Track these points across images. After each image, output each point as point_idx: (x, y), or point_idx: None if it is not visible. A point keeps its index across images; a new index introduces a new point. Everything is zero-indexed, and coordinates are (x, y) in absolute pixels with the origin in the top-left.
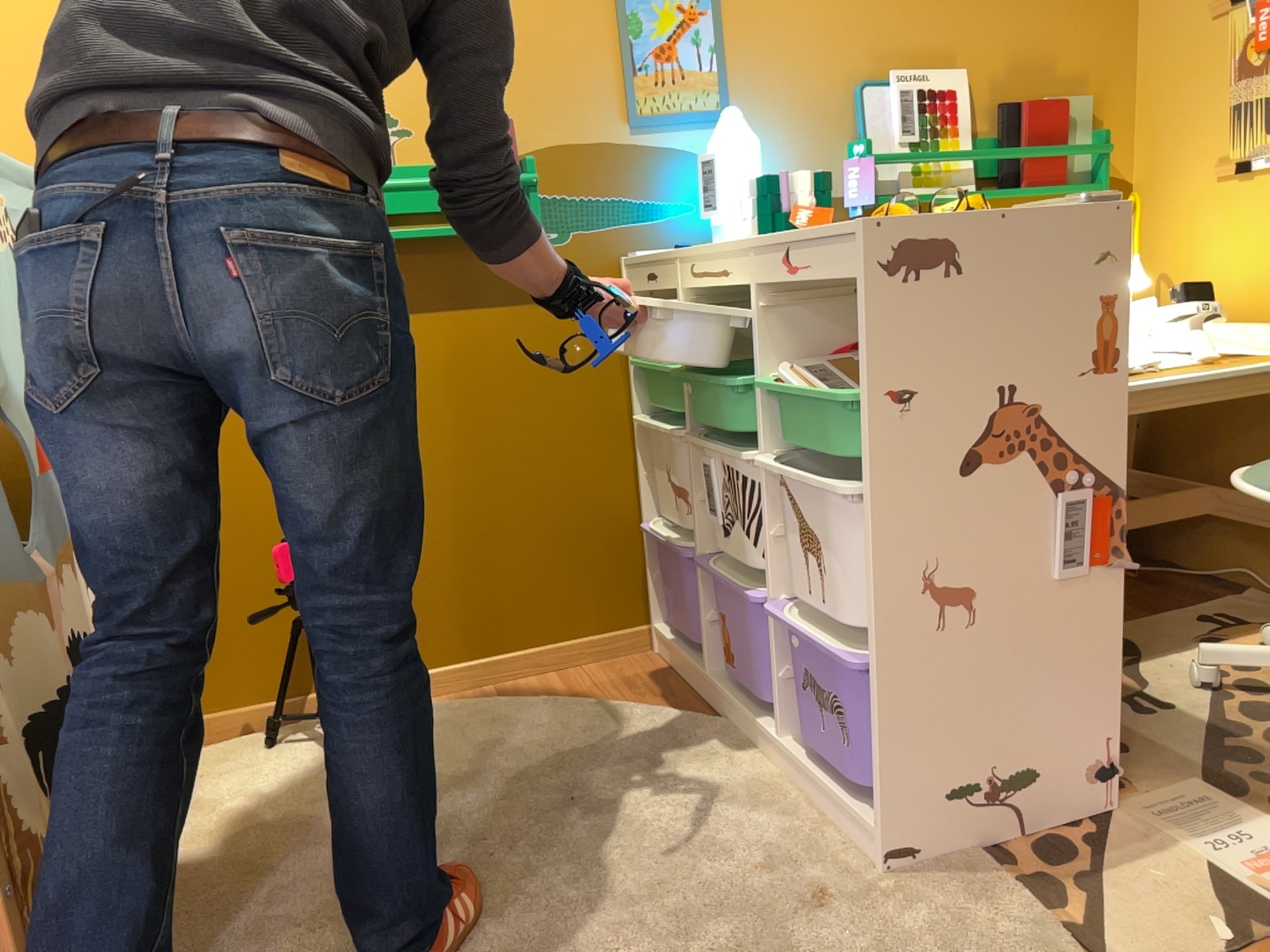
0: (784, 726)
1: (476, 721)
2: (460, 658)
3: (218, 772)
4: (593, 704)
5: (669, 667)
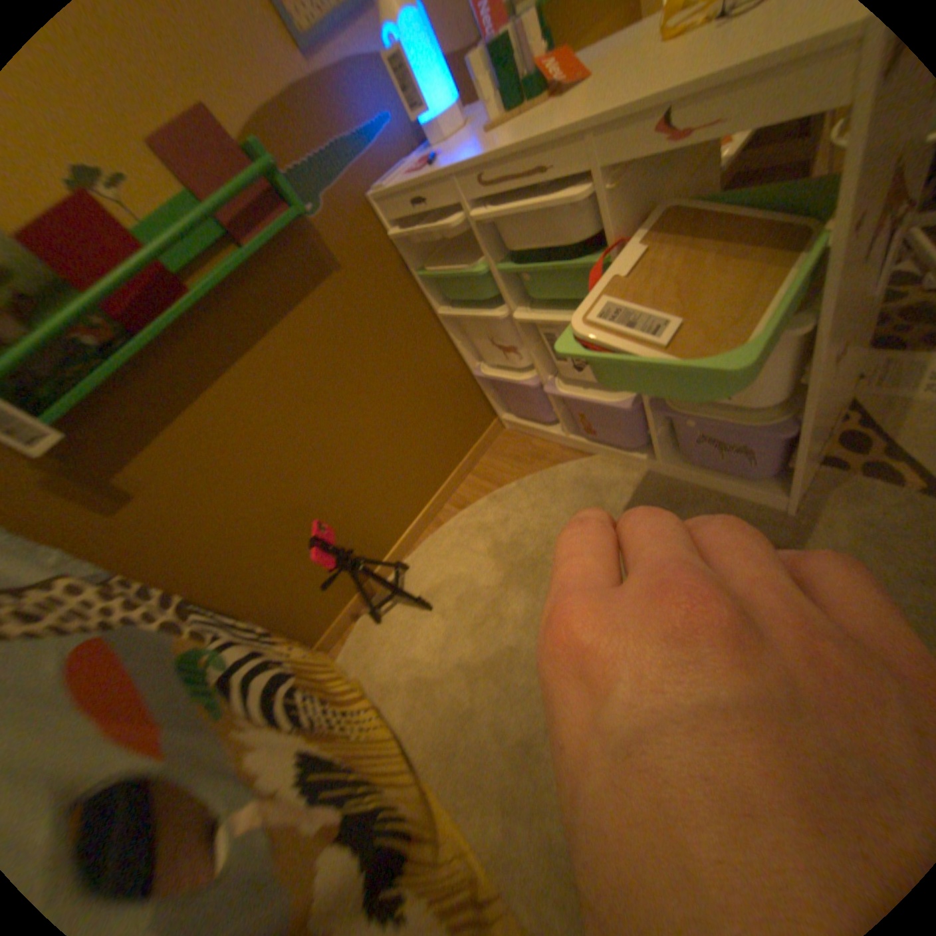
0: (663, 453)
1: (470, 536)
2: (425, 504)
3: (373, 658)
4: (518, 486)
5: (526, 435)
